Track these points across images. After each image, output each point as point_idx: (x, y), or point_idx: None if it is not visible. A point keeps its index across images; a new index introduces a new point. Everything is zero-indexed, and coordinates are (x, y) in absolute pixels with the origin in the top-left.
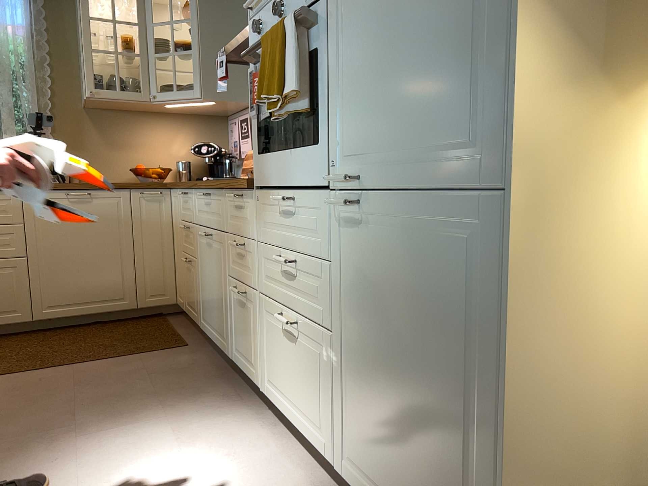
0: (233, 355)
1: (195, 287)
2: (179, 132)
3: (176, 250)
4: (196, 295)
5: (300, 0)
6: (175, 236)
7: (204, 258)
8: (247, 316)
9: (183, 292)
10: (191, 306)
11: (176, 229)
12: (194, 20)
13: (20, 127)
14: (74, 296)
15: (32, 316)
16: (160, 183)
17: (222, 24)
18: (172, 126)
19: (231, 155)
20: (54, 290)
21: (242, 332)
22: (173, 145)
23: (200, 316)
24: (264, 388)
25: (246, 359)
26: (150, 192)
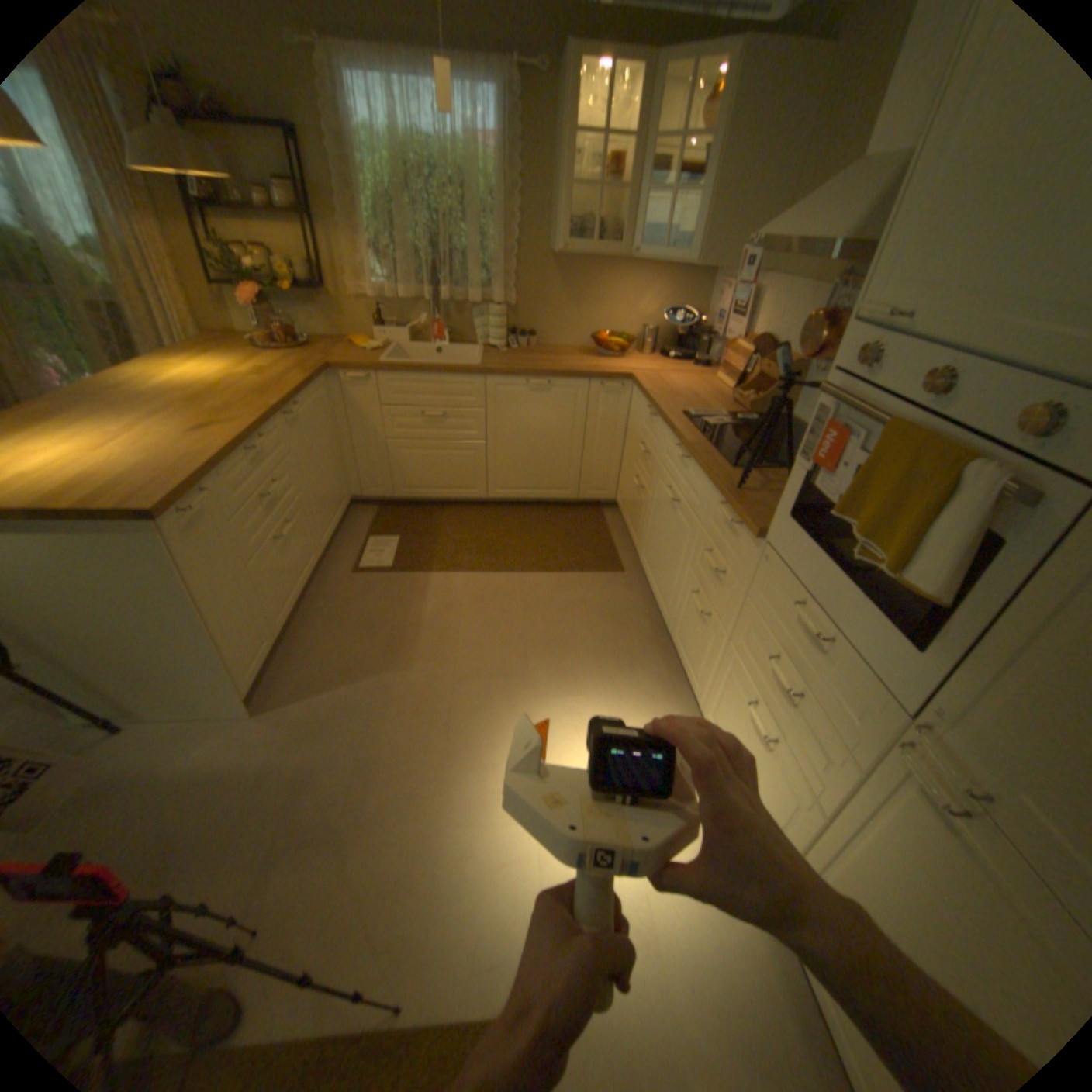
0: (672, 631)
1: (642, 518)
2: (653, 286)
3: (625, 453)
4: (640, 526)
5: (996, 417)
6: (627, 438)
7: (661, 510)
8: (703, 633)
9: (624, 501)
10: (631, 526)
11: (630, 433)
12: (717, 127)
13: (484, 276)
14: (523, 482)
15: (487, 494)
16: (622, 375)
17: (758, 142)
18: (646, 276)
19: (710, 328)
20: (506, 475)
21: (691, 635)
22: (642, 303)
23: (641, 551)
24: (702, 710)
25: (687, 659)
26: (610, 387)
